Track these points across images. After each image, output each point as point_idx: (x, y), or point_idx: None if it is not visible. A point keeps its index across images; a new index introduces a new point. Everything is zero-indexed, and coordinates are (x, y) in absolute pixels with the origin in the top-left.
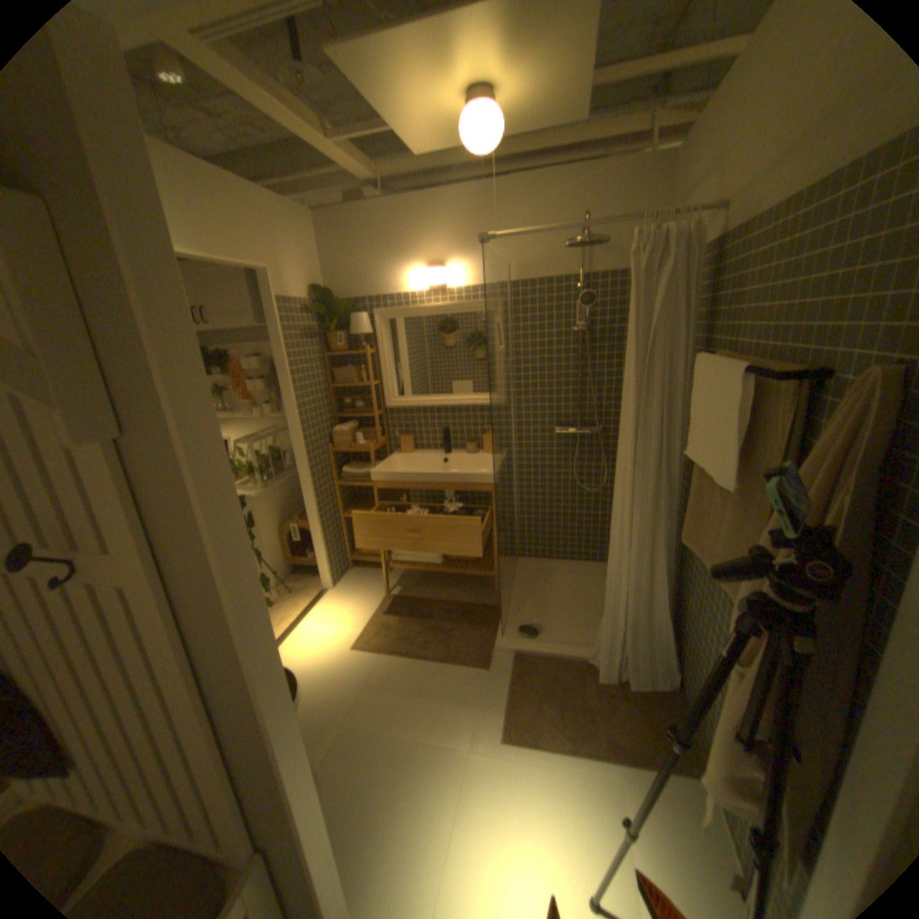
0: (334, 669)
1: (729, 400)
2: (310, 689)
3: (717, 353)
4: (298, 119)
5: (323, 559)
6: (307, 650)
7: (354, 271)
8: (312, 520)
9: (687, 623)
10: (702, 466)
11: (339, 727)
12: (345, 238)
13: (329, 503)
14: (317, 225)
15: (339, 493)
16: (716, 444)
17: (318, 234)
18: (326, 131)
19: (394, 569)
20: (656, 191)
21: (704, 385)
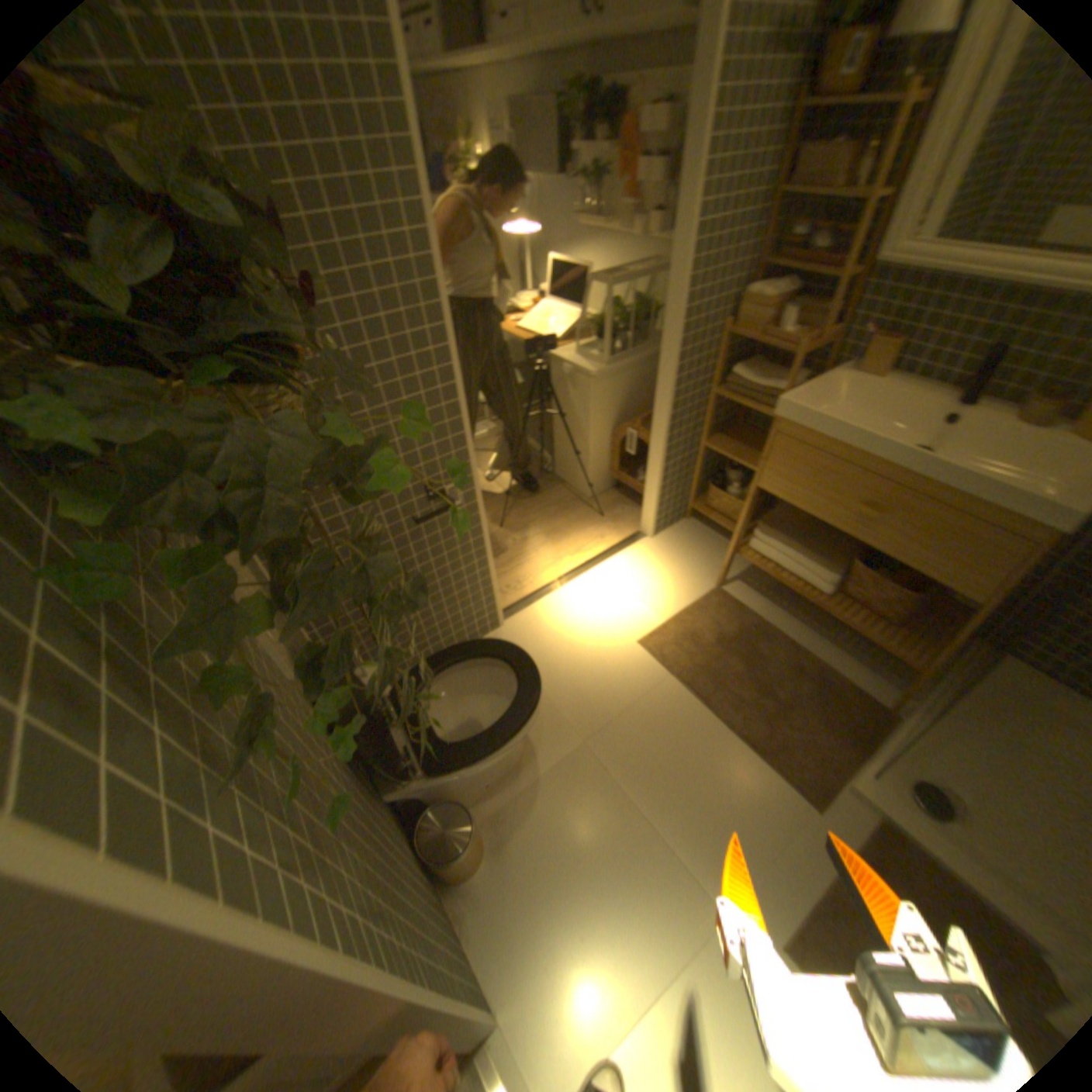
0: (608, 658)
1: None
2: (572, 667)
3: None
4: None
5: (652, 497)
6: (589, 611)
7: None
8: (655, 438)
9: None
10: None
11: (582, 743)
12: None
13: (690, 419)
14: None
15: (712, 406)
16: None
17: None
18: None
19: (745, 555)
20: None
21: None
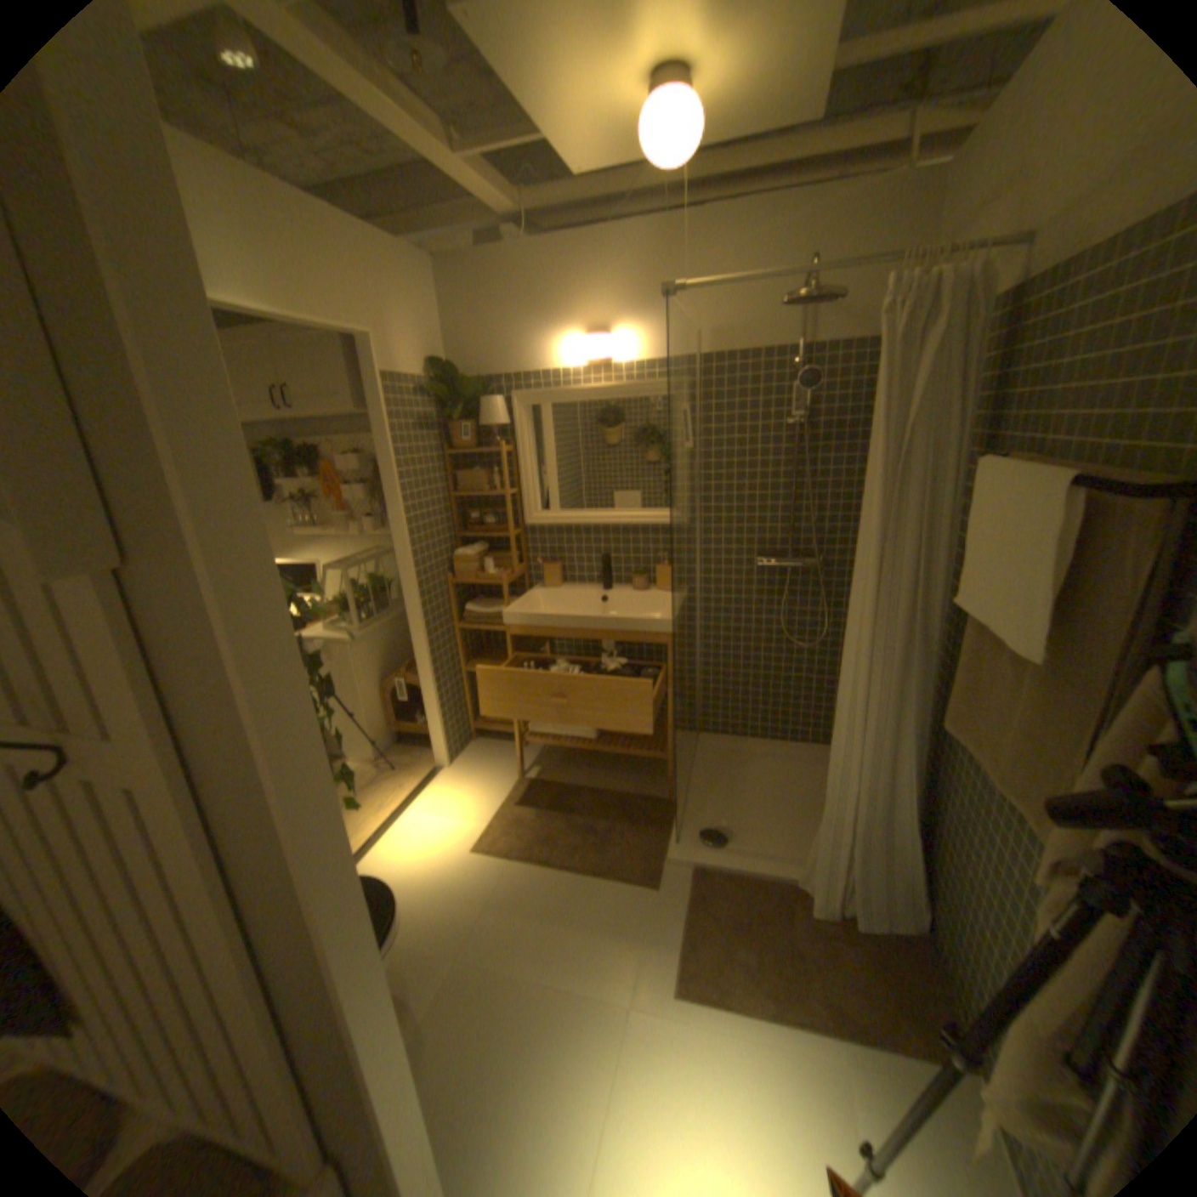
0: (448, 879)
1: (1041, 527)
2: (415, 906)
3: (1017, 456)
4: (414, 124)
5: (437, 727)
6: (413, 851)
7: (487, 341)
8: (423, 674)
9: (943, 841)
10: (986, 623)
11: (452, 963)
12: (476, 295)
13: (447, 652)
14: (439, 277)
15: (461, 639)
16: (1013, 592)
17: (440, 289)
18: (453, 143)
19: (531, 744)
20: (913, 227)
21: (993, 503)
